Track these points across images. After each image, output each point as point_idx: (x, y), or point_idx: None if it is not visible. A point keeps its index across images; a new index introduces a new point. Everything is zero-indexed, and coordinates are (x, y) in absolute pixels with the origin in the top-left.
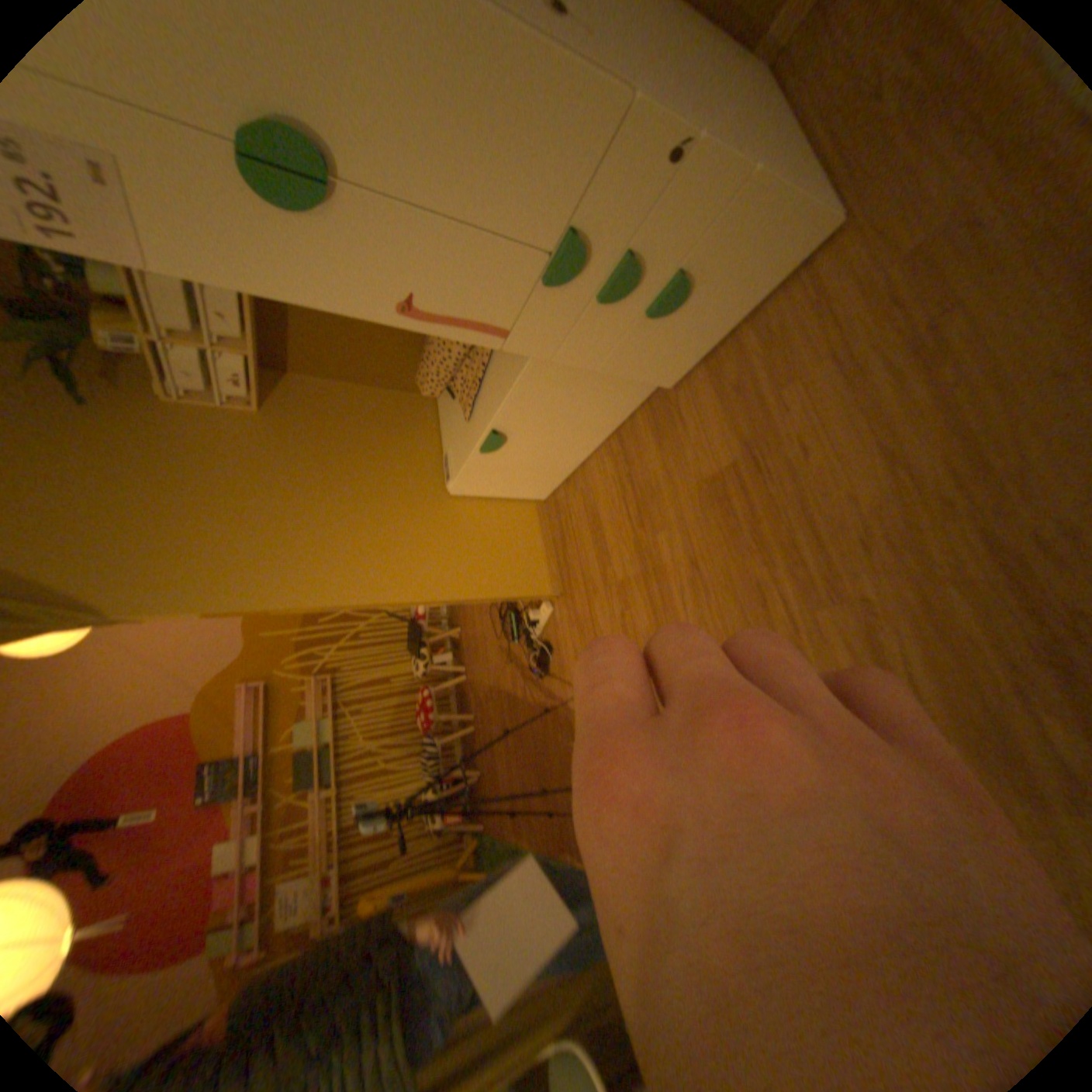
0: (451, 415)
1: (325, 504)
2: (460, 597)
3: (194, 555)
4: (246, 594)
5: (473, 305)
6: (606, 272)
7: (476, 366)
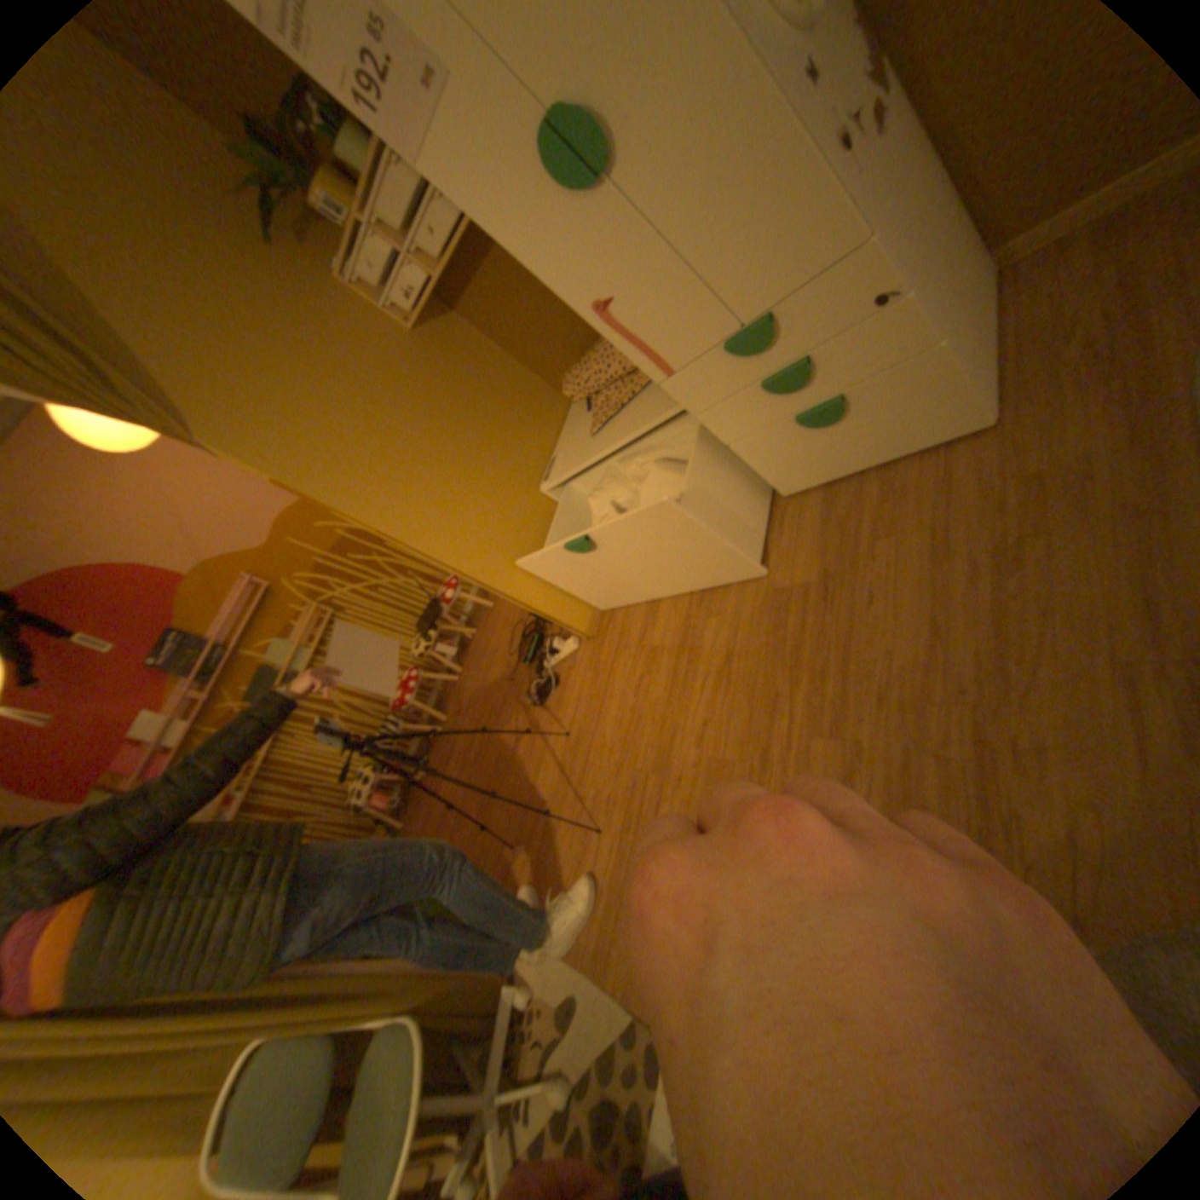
0: (576, 424)
1: (425, 442)
2: (501, 589)
3: (289, 424)
4: (316, 483)
5: (655, 334)
6: (779, 365)
7: (624, 391)
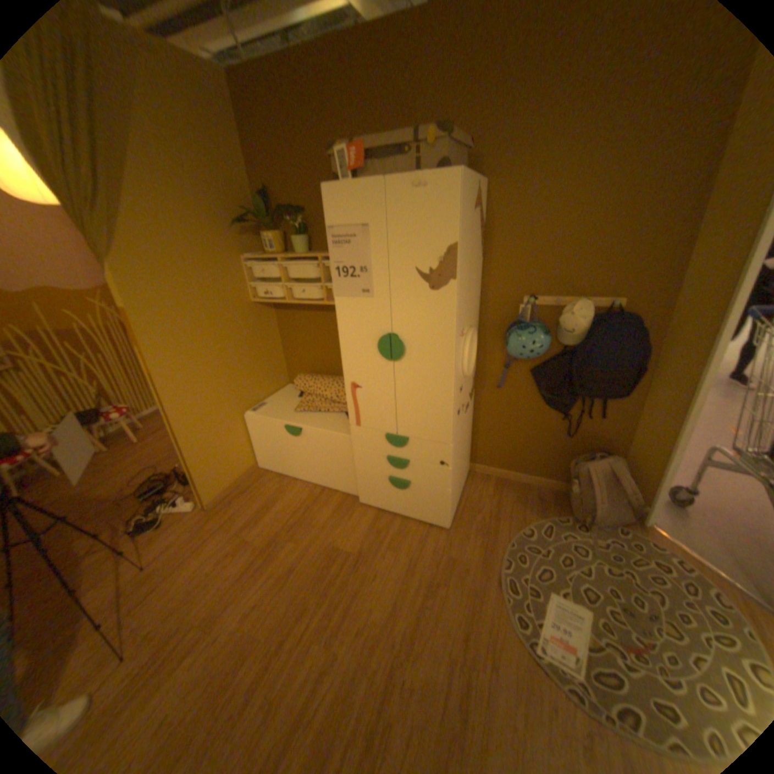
0: (287, 398)
1: (213, 352)
2: (182, 452)
3: (159, 294)
4: (143, 329)
5: (364, 410)
6: (397, 455)
7: (323, 405)
